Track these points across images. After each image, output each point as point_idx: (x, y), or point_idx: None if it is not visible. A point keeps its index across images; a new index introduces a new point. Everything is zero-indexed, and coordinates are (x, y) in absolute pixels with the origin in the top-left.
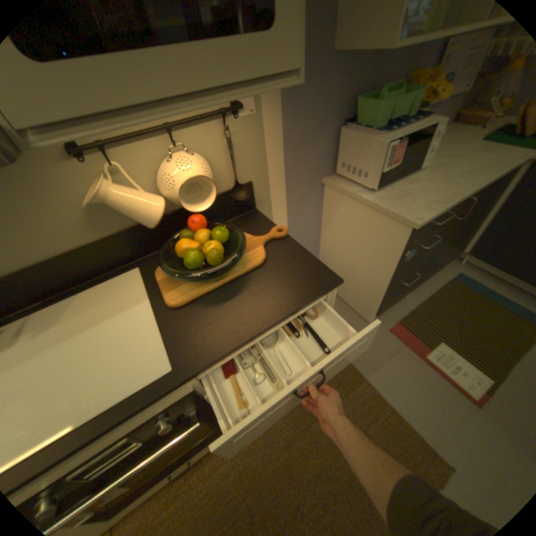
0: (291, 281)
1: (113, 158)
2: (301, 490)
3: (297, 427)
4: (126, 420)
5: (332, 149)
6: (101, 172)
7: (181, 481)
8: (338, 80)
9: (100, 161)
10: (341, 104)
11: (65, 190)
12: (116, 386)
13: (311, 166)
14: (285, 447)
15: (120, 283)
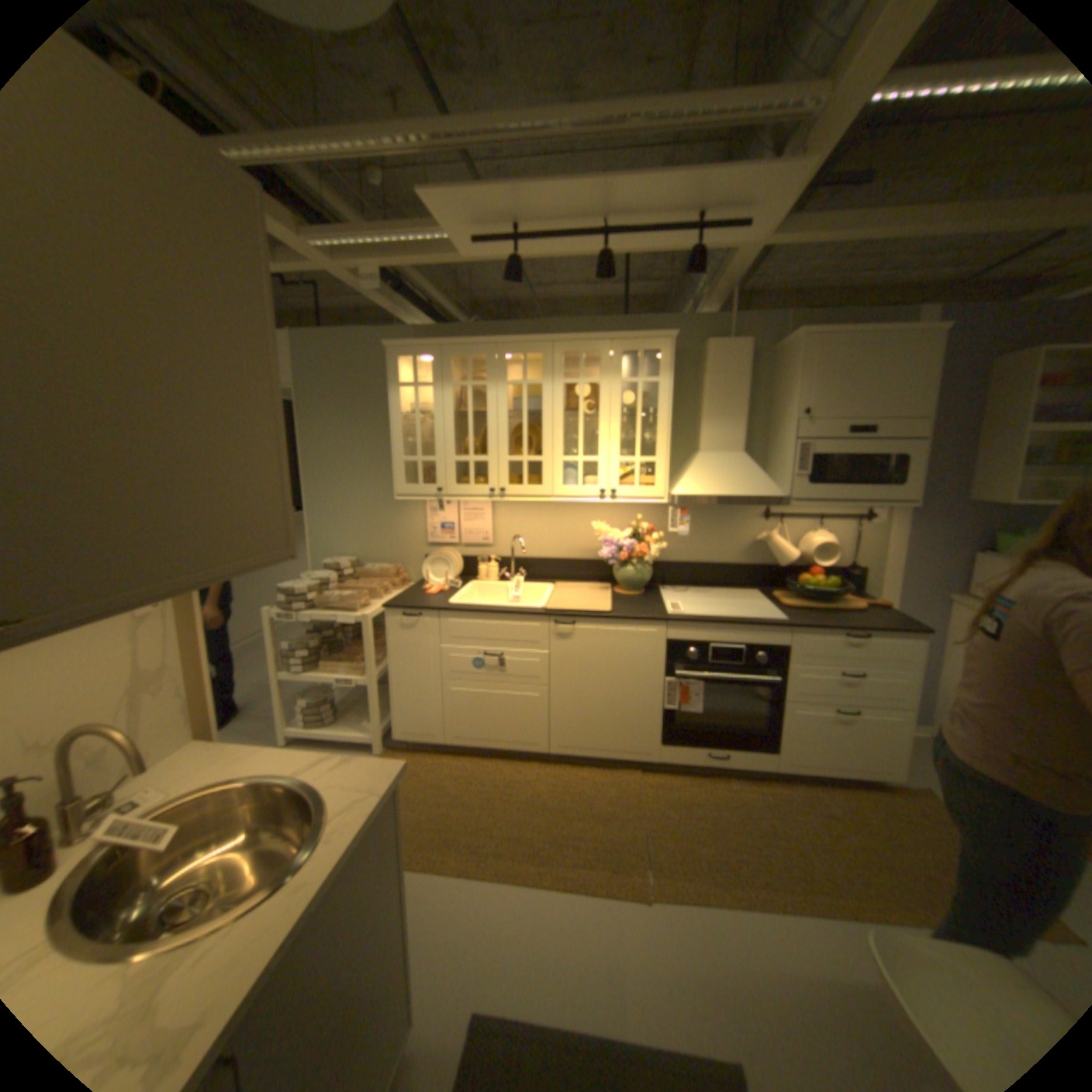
0: (887, 622)
1: (784, 524)
2: (840, 847)
3: (851, 815)
4: (756, 630)
5: (966, 570)
6: (772, 529)
7: (708, 783)
8: (974, 519)
9: (775, 524)
10: (979, 536)
11: (750, 532)
12: (754, 616)
13: (937, 578)
14: (831, 819)
15: (744, 594)
